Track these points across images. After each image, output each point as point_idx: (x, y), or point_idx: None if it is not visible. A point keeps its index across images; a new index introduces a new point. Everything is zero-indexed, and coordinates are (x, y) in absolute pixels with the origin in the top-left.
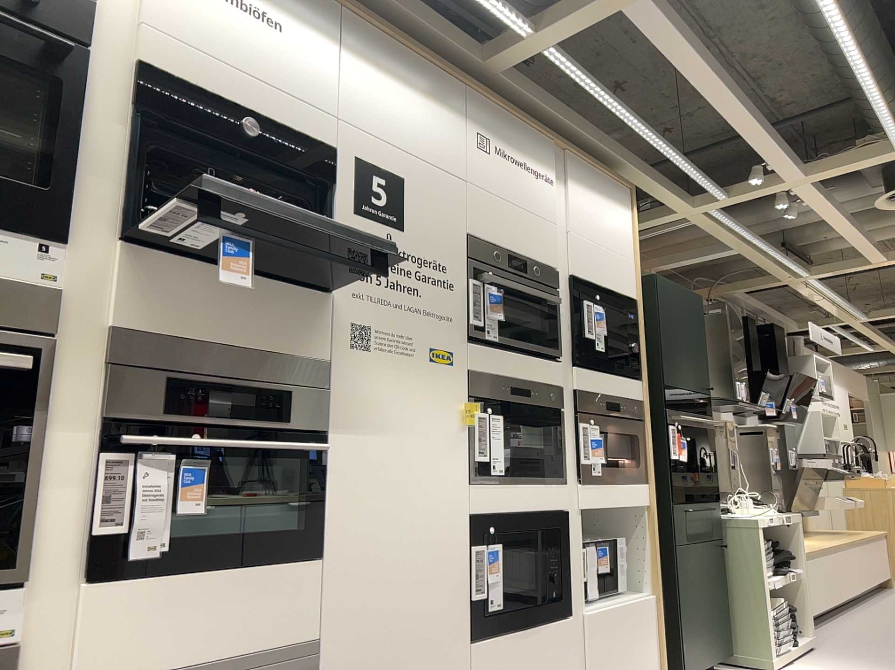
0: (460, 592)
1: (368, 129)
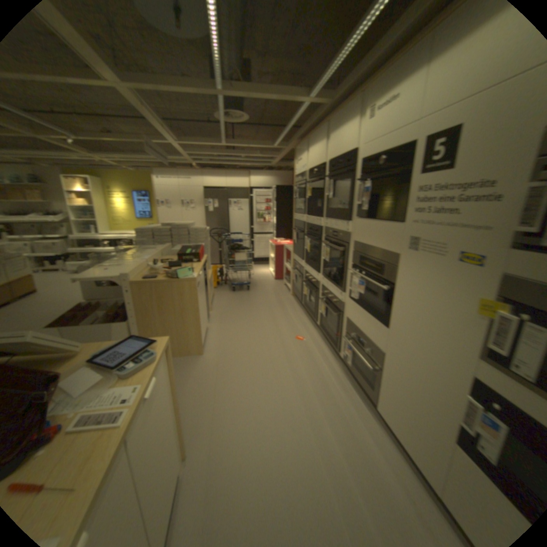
0: (452, 407)
1: (436, 106)
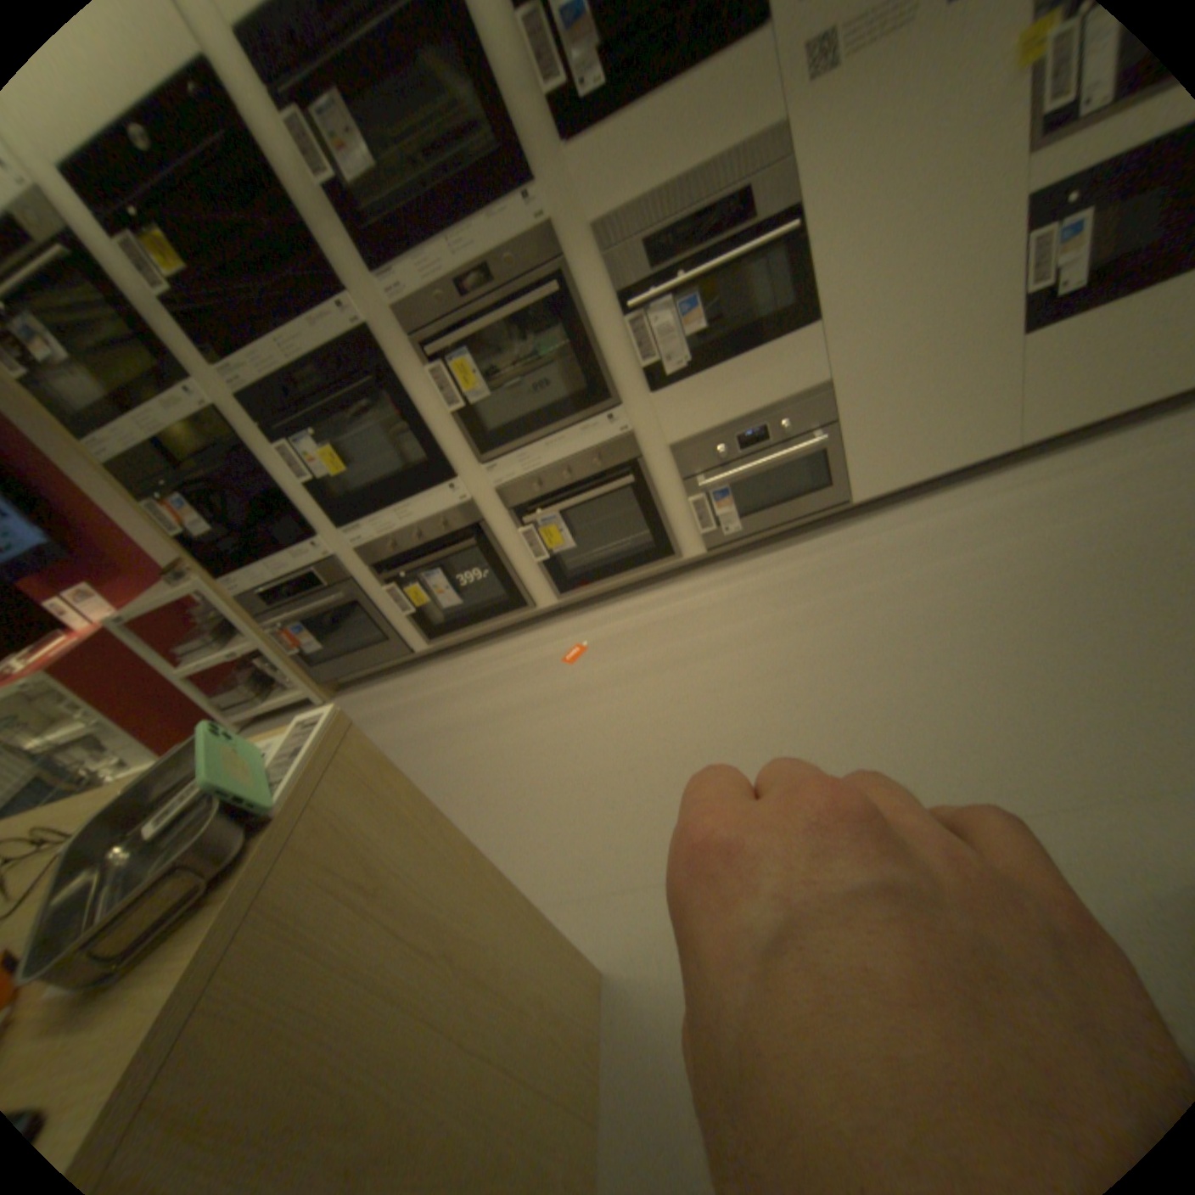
0: (1009, 289)
1: None
